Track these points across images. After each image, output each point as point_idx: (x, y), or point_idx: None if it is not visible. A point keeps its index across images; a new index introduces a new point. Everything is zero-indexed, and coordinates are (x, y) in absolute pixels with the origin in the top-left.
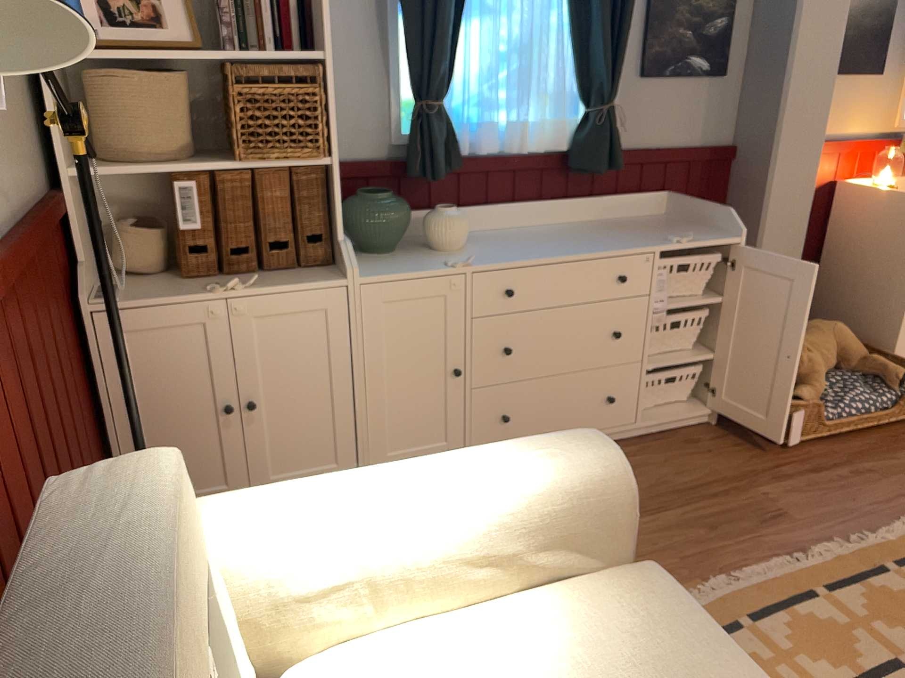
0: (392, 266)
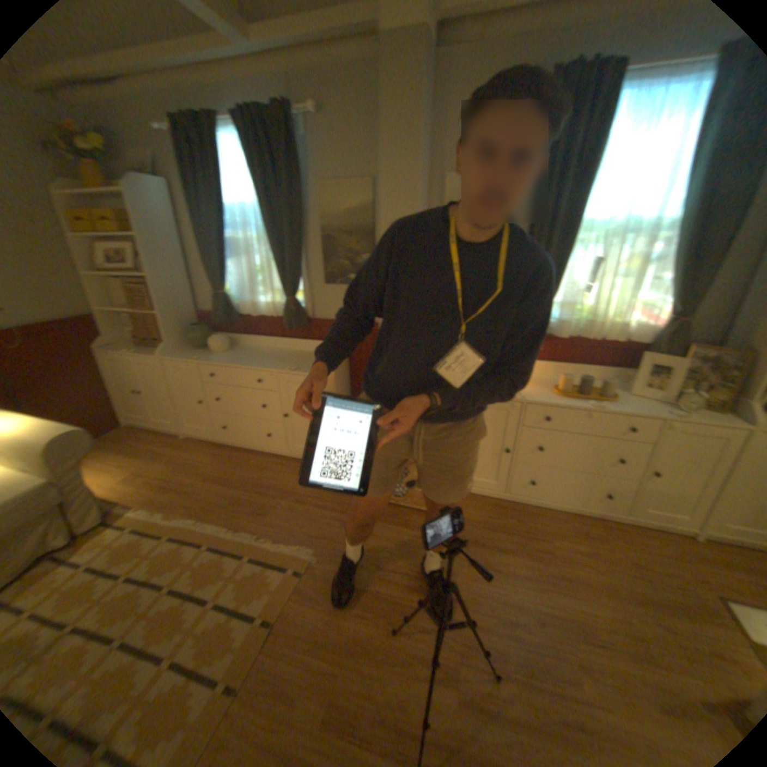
0: (180, 355)
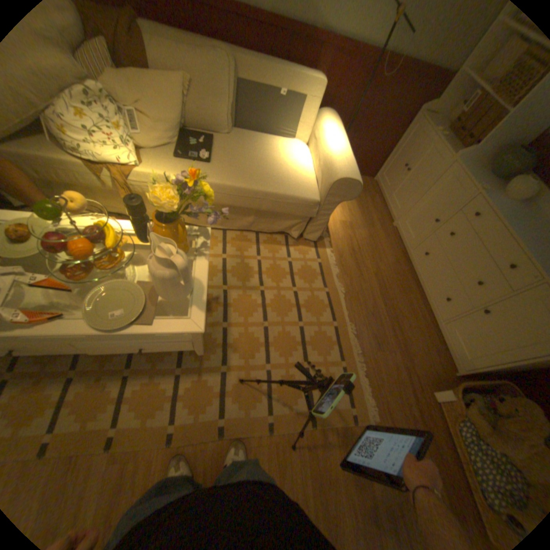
0: (476, 172)
